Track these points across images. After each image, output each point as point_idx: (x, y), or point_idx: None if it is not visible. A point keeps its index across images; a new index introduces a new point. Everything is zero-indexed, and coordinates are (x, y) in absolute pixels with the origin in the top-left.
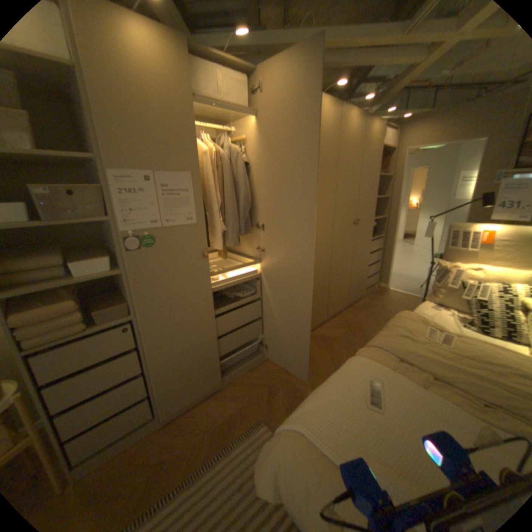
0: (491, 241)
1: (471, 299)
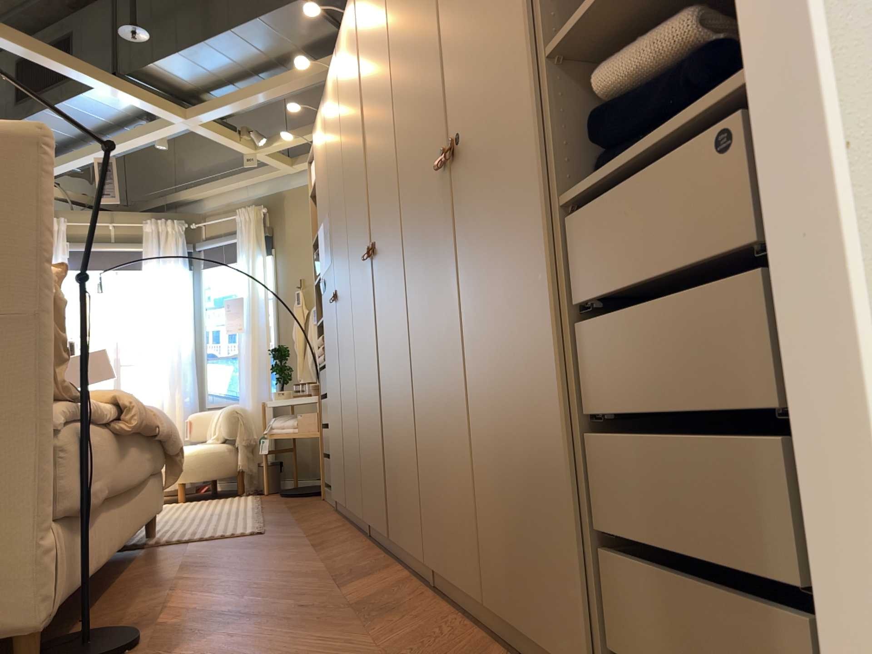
0: None
1: None
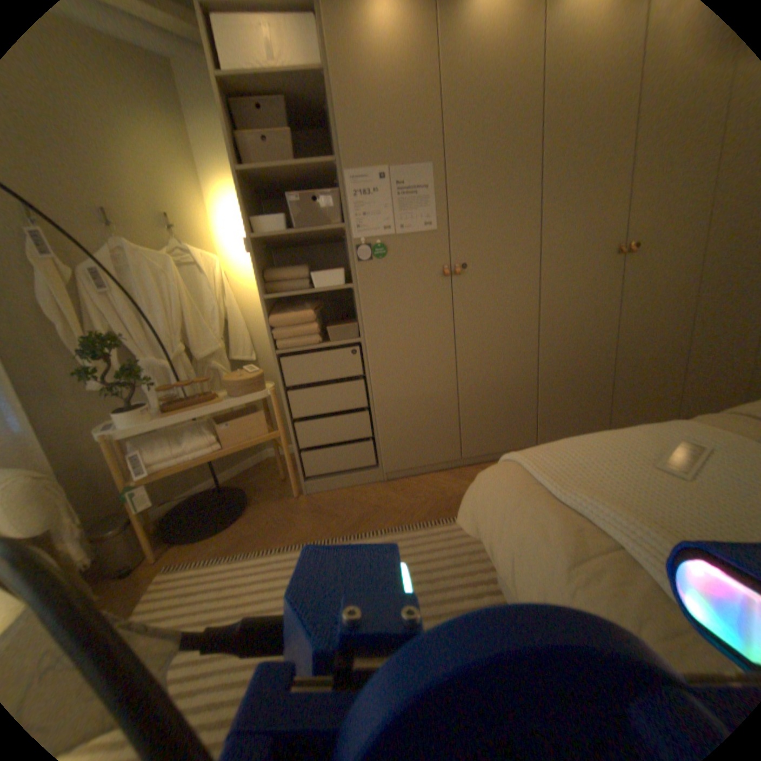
0: None
1: None
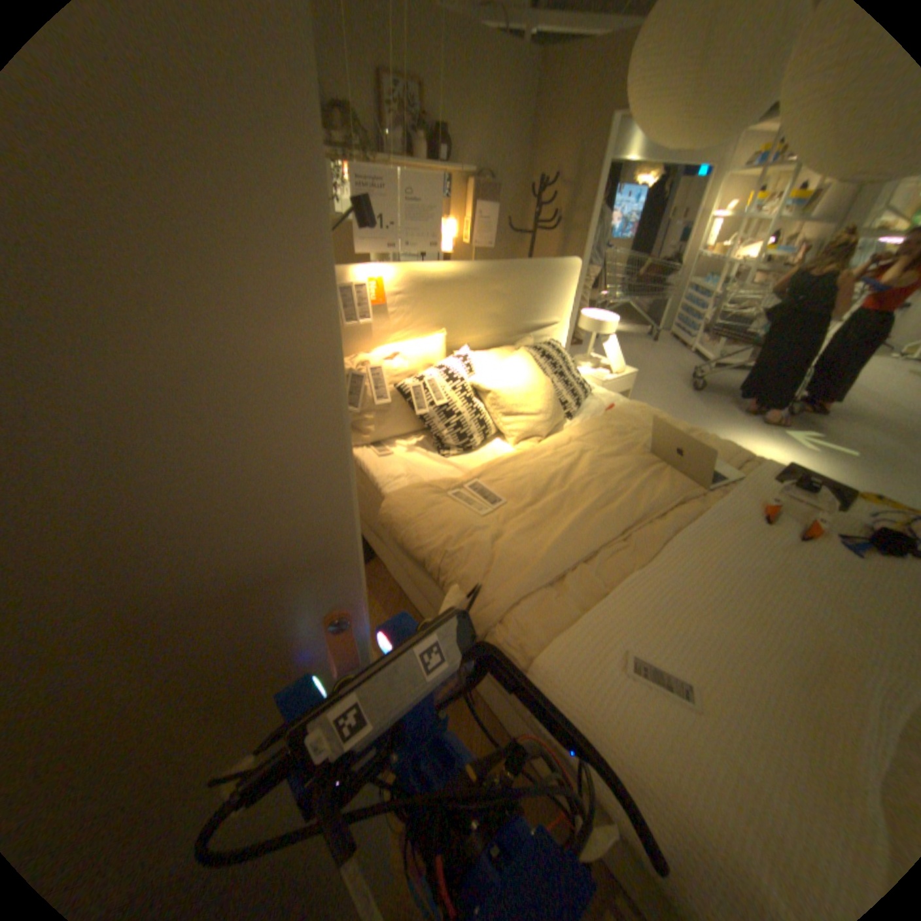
0: (381, 298)
1: (426, 410)
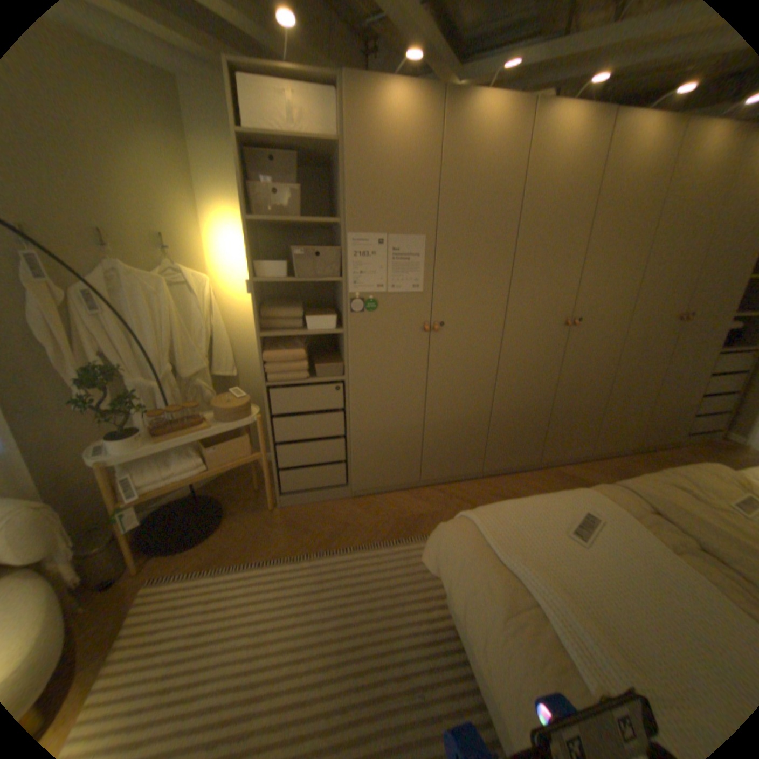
0: None
1: None
